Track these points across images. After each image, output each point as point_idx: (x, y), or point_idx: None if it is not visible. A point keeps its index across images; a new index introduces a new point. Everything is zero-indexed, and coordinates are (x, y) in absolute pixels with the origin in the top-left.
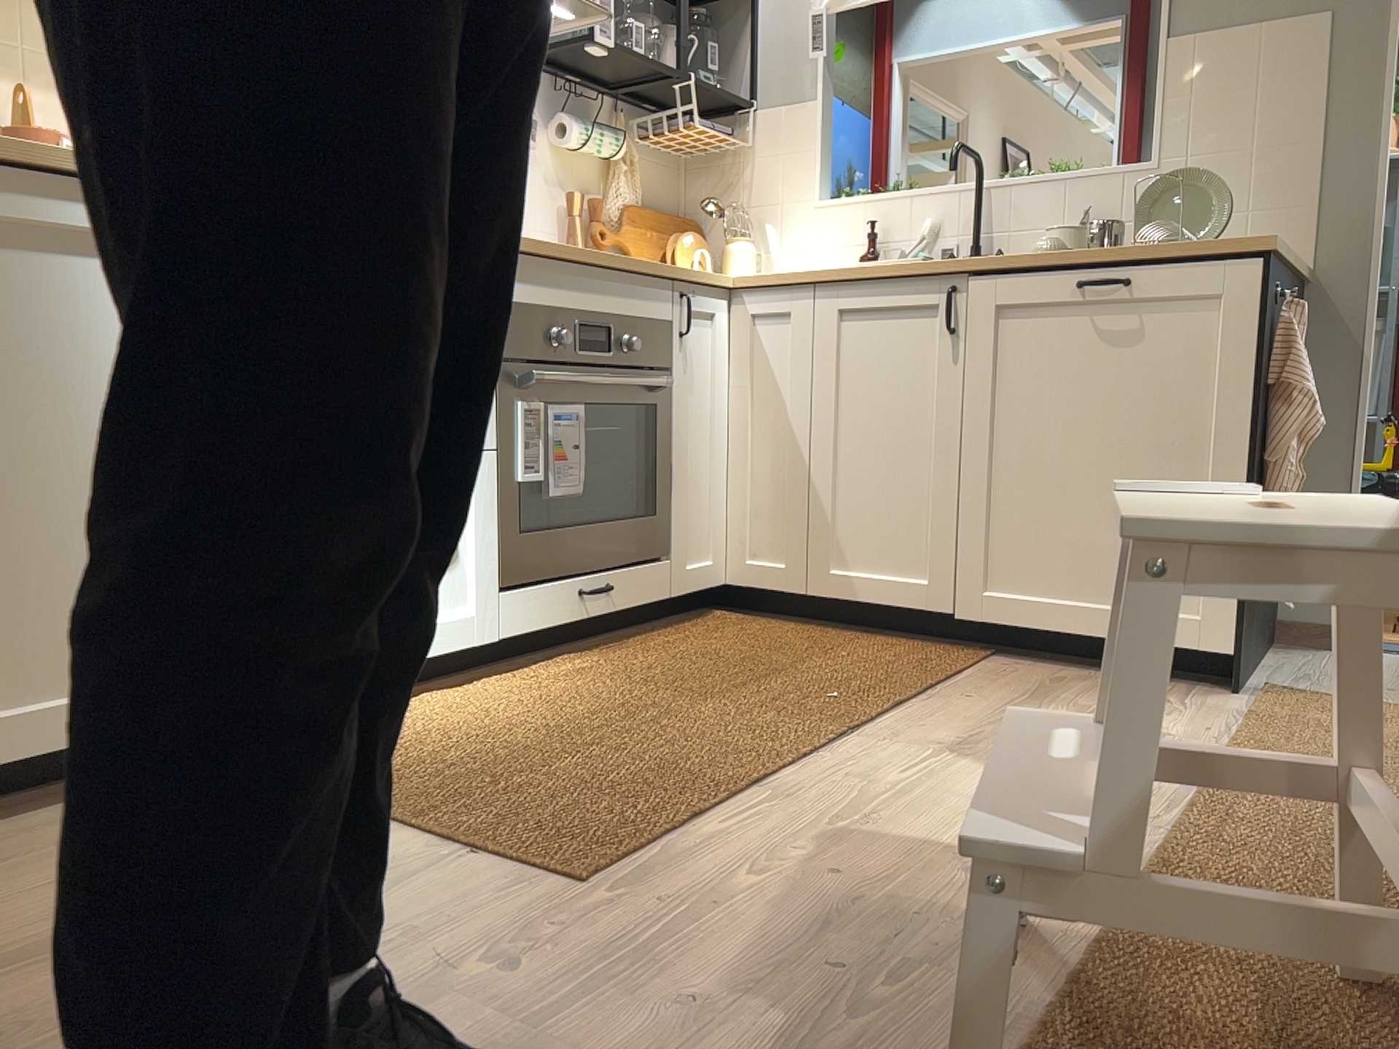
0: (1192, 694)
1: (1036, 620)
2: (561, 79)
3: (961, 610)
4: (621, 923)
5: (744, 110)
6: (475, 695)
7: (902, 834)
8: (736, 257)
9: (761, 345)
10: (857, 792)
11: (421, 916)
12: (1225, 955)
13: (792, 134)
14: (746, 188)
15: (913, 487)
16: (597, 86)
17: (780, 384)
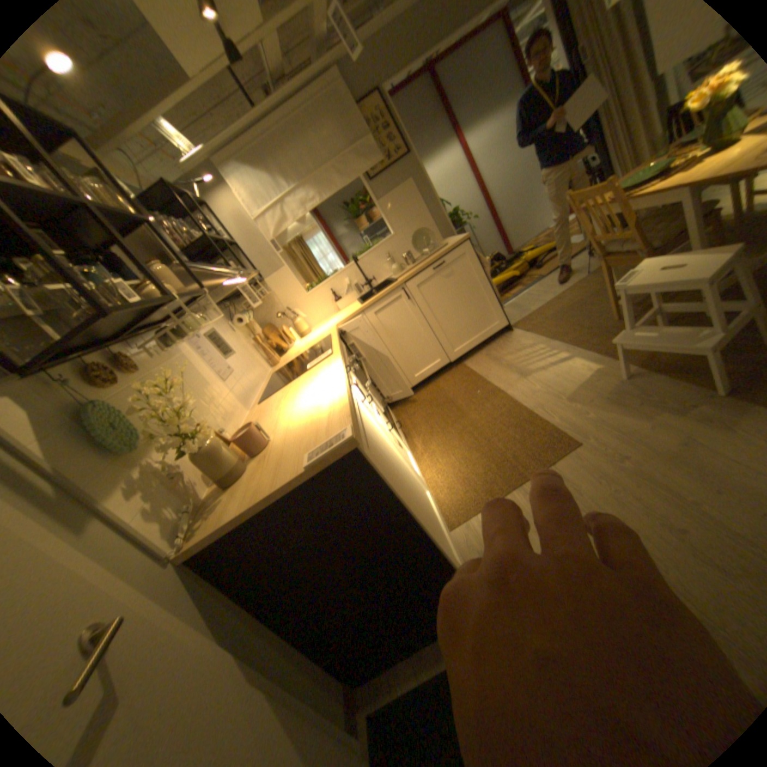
0: (511, 336)
1: (469, 348)
2: (219, 304)
3: (452, 359)
4: (608, 437)
5: (260, 281)
6: (431, 466)
7: (573, 388)
8: (302, 323)
9: (356, 337)
10: (545, 393)
11: (595, 473)
12: (652, 351)
13: (283, 278)
14: (278, 303)
15: (422, 341)
16: (227, 300)
17: (369, 342)
